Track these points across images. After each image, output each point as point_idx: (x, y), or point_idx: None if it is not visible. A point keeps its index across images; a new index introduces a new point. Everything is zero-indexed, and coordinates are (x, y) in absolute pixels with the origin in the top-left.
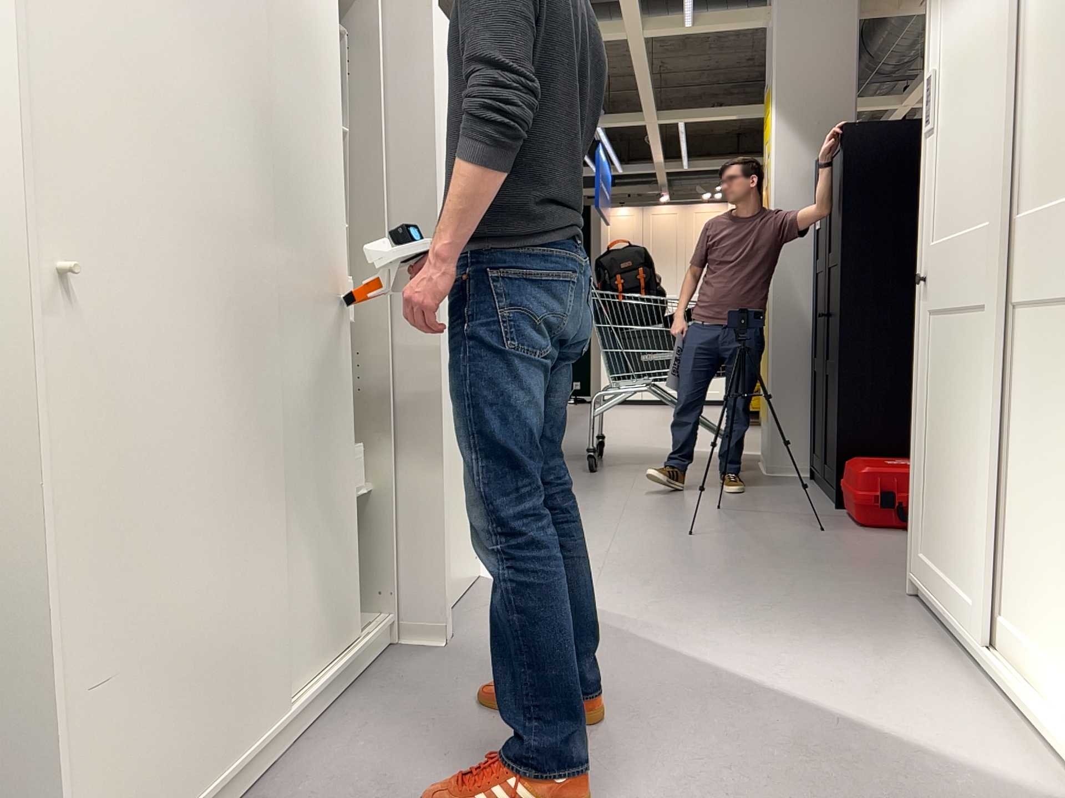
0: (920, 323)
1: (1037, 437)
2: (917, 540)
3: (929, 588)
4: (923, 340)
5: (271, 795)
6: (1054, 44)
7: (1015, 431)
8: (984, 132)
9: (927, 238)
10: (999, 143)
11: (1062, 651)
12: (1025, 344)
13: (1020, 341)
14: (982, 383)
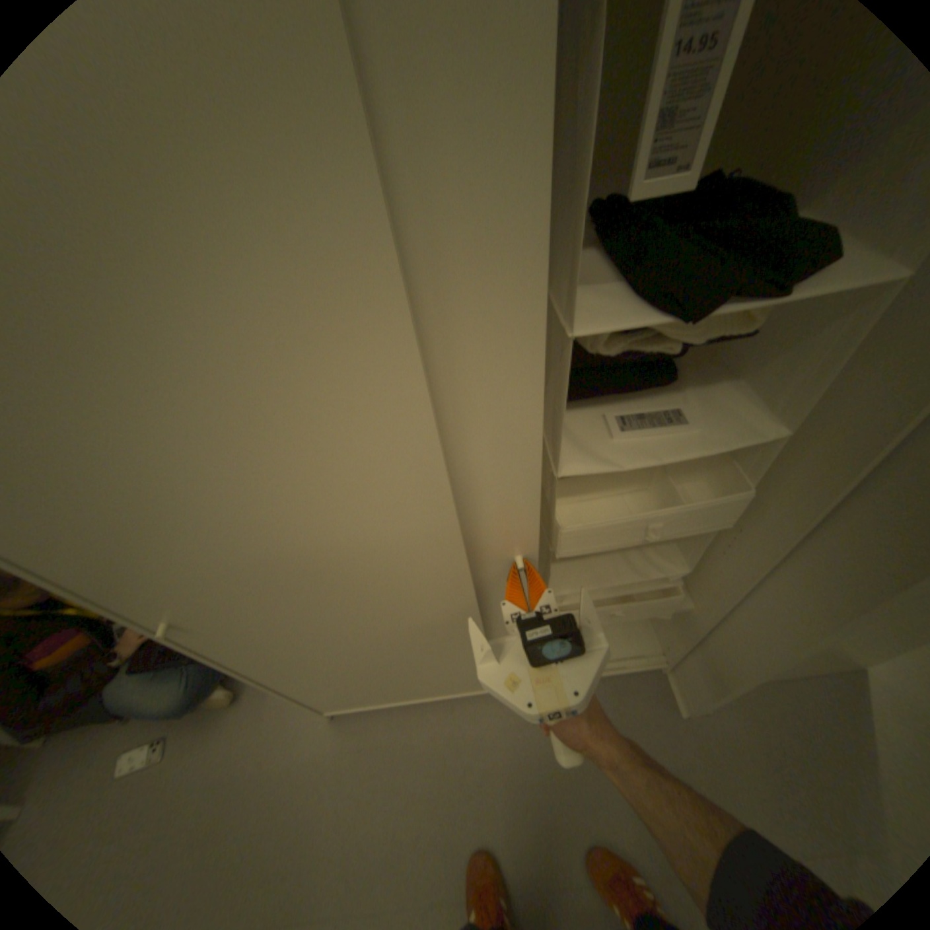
0: None
1: None
2: None
3: None
4: None
5: (455, 714)
6: None
7: None
8: None
9: None
10: None
11: None
12: None
13: None
14: None
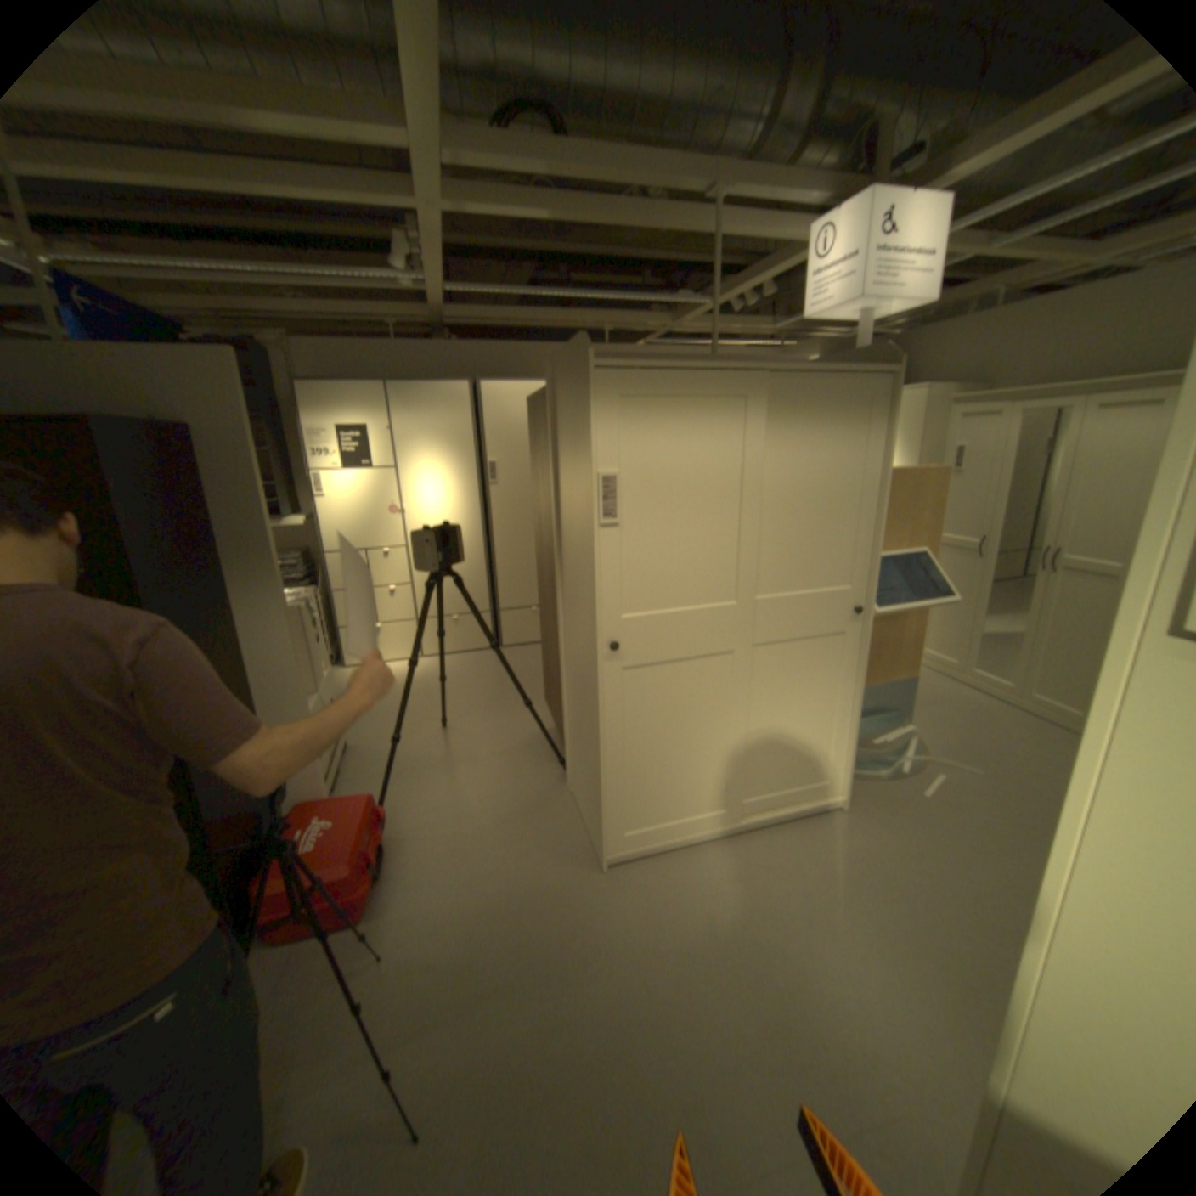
0: (615, 679)
1: (783, 704)
2: (626, 827)
3: (661, 840)
4: (623, 690)
5: None
6: (798, 511)
7: (760, 708)
8: (731, 545)
9: (621, 611)
10: (755, 556)
11: (808, 779)
12: (769, 663)
13: (763, 663)
14: (740, 694)
